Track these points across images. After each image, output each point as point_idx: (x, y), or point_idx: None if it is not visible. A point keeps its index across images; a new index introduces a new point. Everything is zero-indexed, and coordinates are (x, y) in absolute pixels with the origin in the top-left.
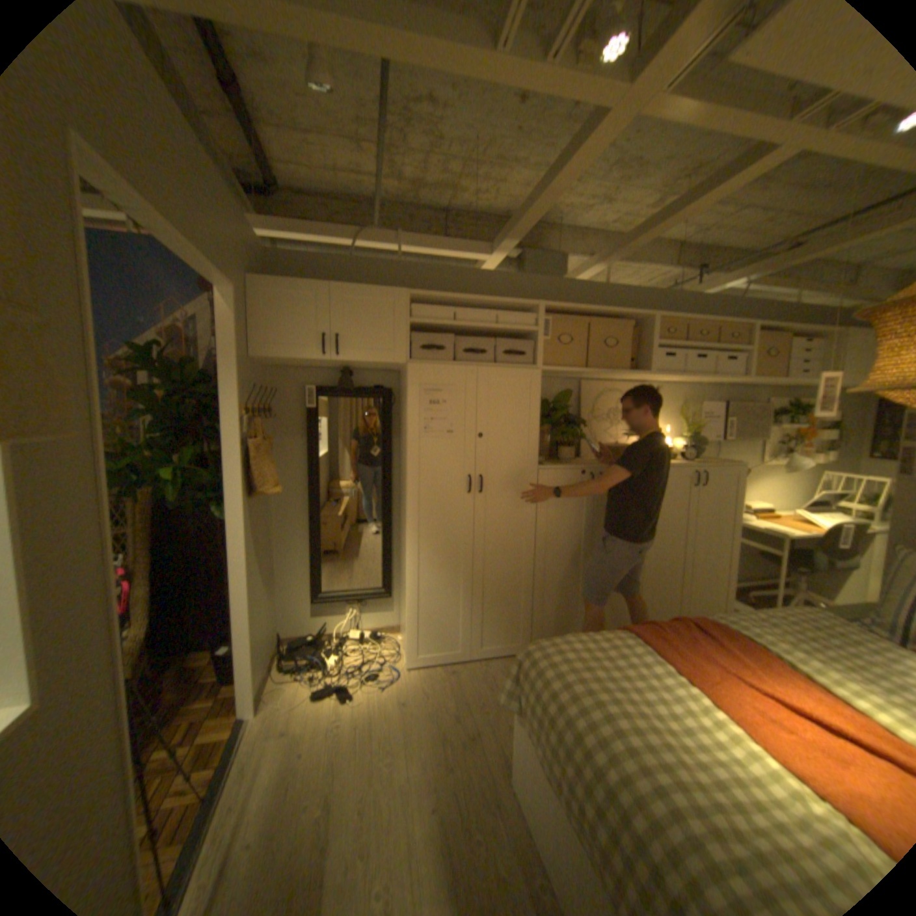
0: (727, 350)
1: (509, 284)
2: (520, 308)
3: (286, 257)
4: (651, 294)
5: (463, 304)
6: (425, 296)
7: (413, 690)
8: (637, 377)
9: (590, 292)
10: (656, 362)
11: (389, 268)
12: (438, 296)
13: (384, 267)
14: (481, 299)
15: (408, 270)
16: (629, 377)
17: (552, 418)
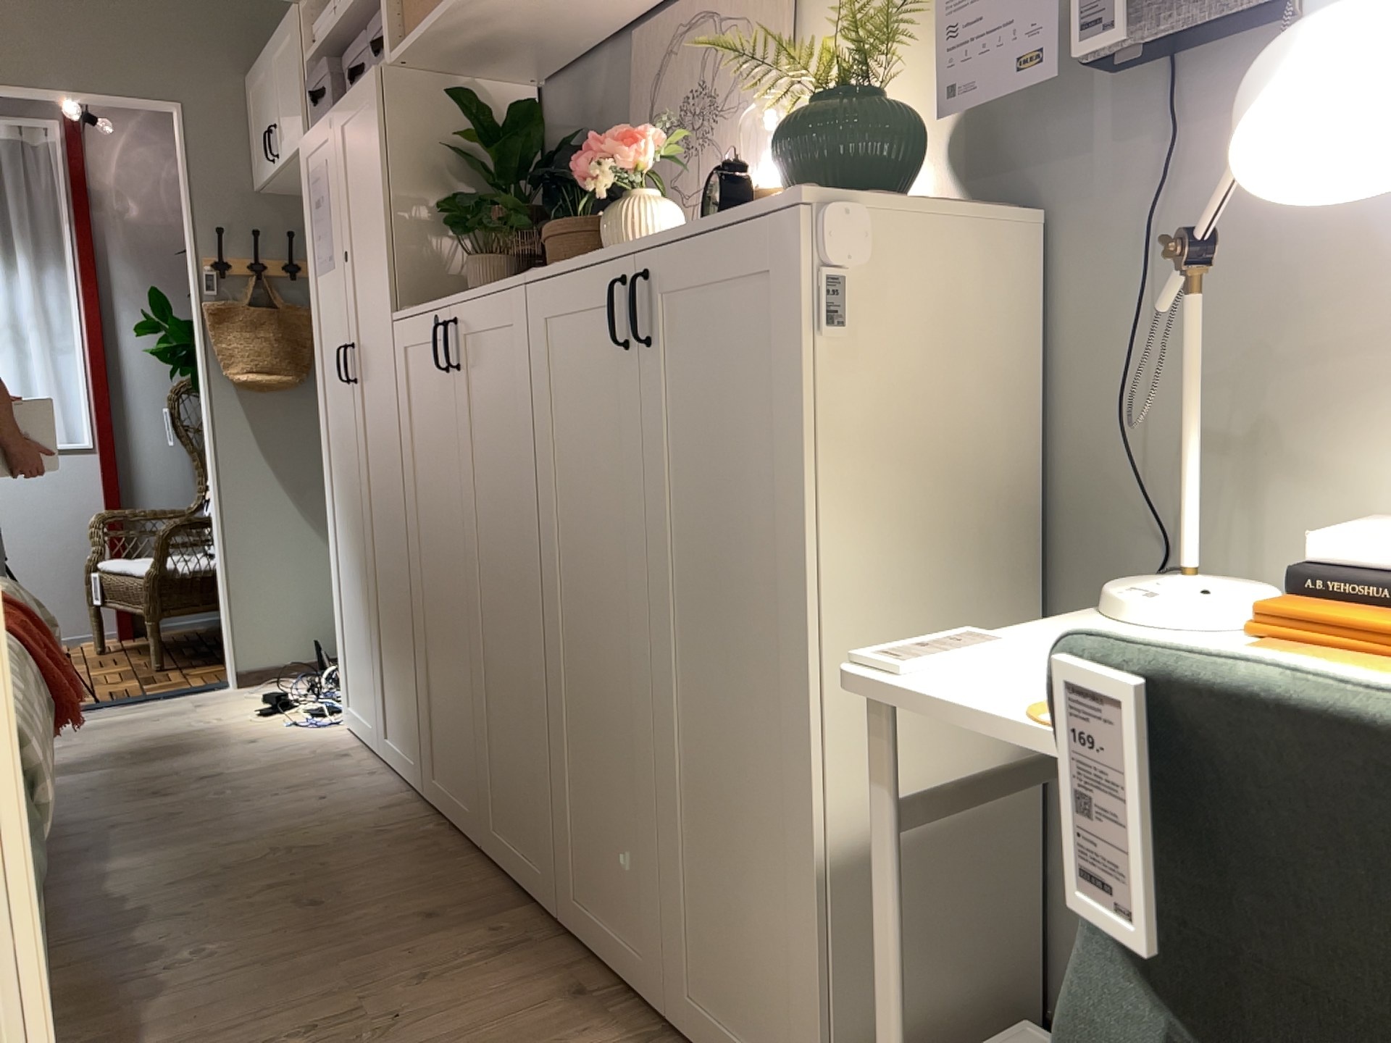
0: None
1: None
2: None
3: None
4: None
5: None
6: None
7: (291, 740)
8: None
9: None
10: None
11: None
12: None
13: None
14: None
15: None
16: None
17: (497, 181)
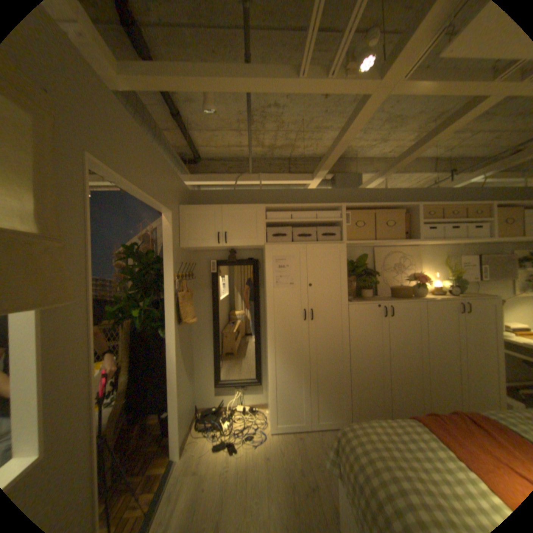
0: (474, 222)
1: (324, 195)
2: (330, 208)
3: (201, 194)
4: (416, 191)
5: (296, 209)
6: (274, 207)
7: (274, 449)
8: (411, 243)
9: (375, 194)
10: (423, 233)
11: (255, 193)
12: (281, 206)
13: (252, 193)
14: (306, 205)
15: (265, 193)
16: (406, 243)
17: (356, 272)
